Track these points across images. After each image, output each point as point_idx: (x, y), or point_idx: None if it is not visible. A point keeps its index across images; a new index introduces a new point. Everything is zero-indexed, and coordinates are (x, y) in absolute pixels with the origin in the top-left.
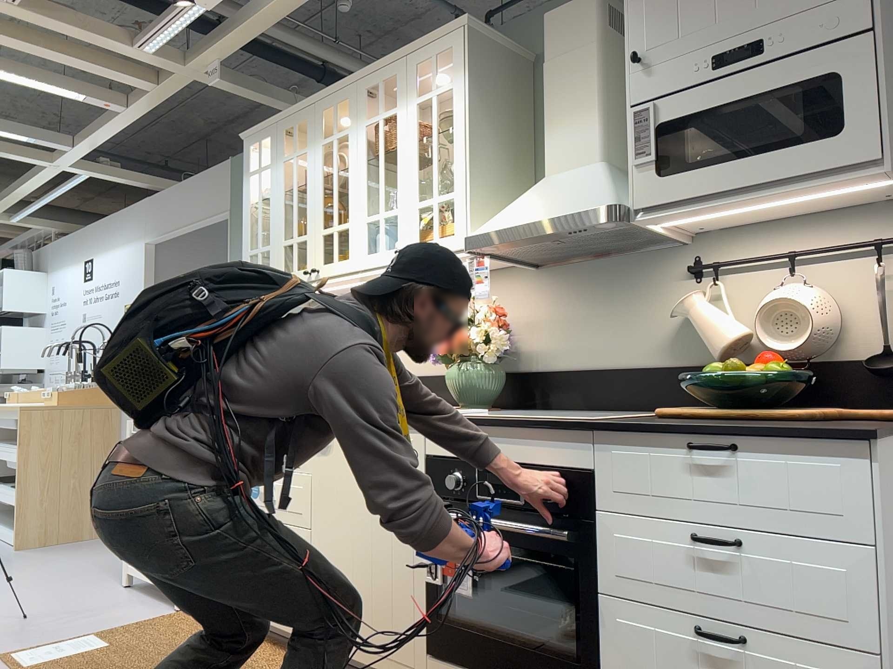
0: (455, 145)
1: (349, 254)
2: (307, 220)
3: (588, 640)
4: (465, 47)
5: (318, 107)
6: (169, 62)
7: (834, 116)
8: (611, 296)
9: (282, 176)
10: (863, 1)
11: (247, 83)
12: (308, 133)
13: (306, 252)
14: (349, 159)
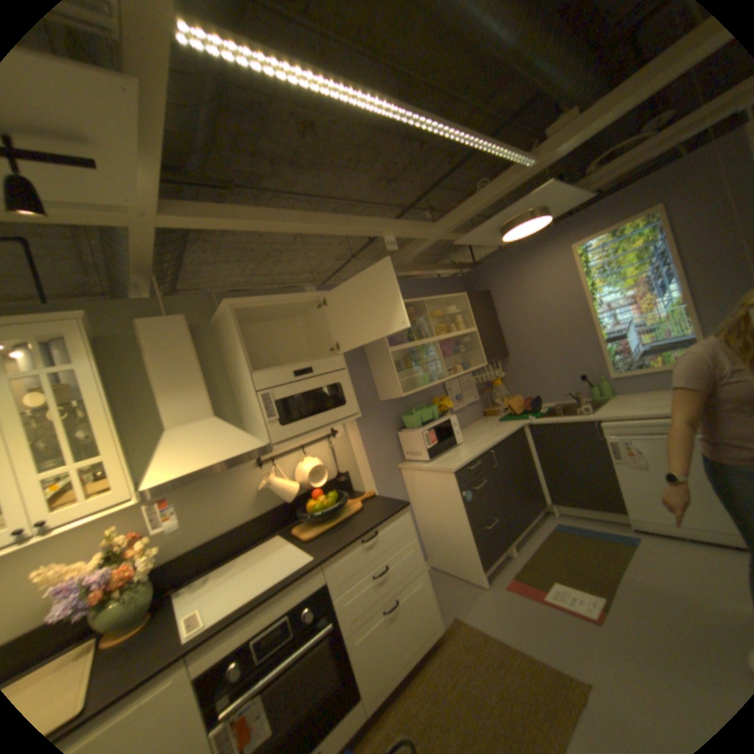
0: (91, 418)
1: None
2: None
3: (343, 673)
4: (83, 335)
5: None
6: None
7: (342, 399)
8: (209, 493)
9: None
10: (341, 359)
11: None
12: None
13: None
14: None
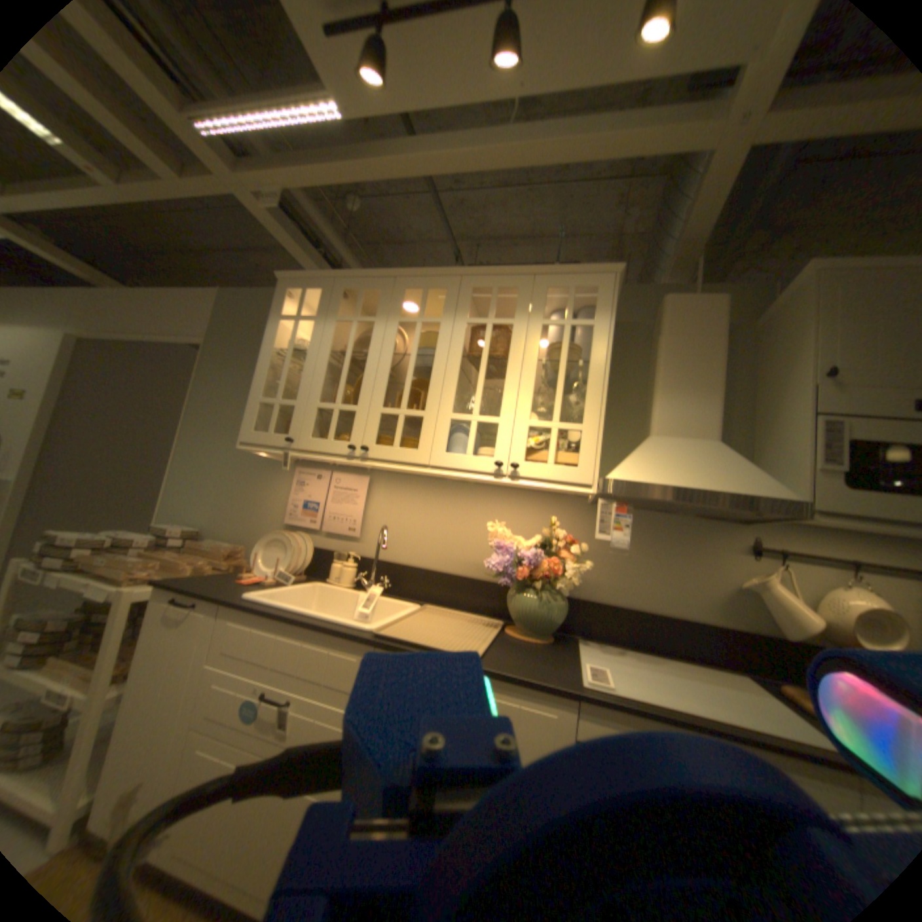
0: (591, 379)
1: (420, 445)
2: (361, 391)
3: None
4: (615, 291)
5: (401, 281)
6: (215, 155)
7: None
8: (669, 551)
9: (331, 334)
10: None
11: (286, 224)
12: (379, 303)
13: (354, 425)
14: (438, 348)
